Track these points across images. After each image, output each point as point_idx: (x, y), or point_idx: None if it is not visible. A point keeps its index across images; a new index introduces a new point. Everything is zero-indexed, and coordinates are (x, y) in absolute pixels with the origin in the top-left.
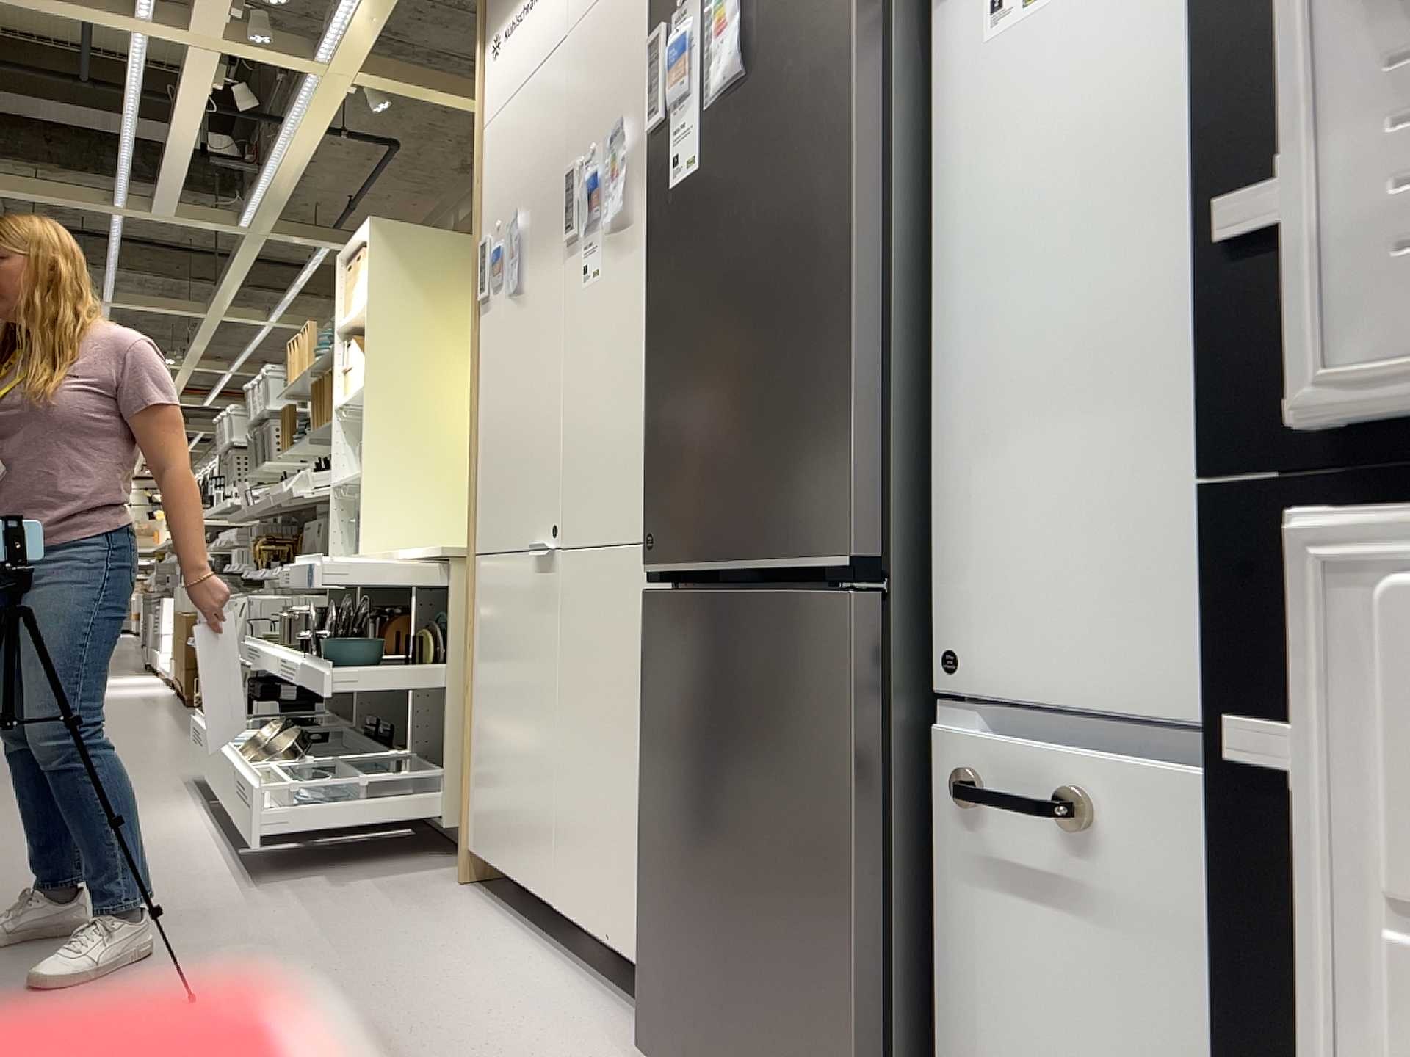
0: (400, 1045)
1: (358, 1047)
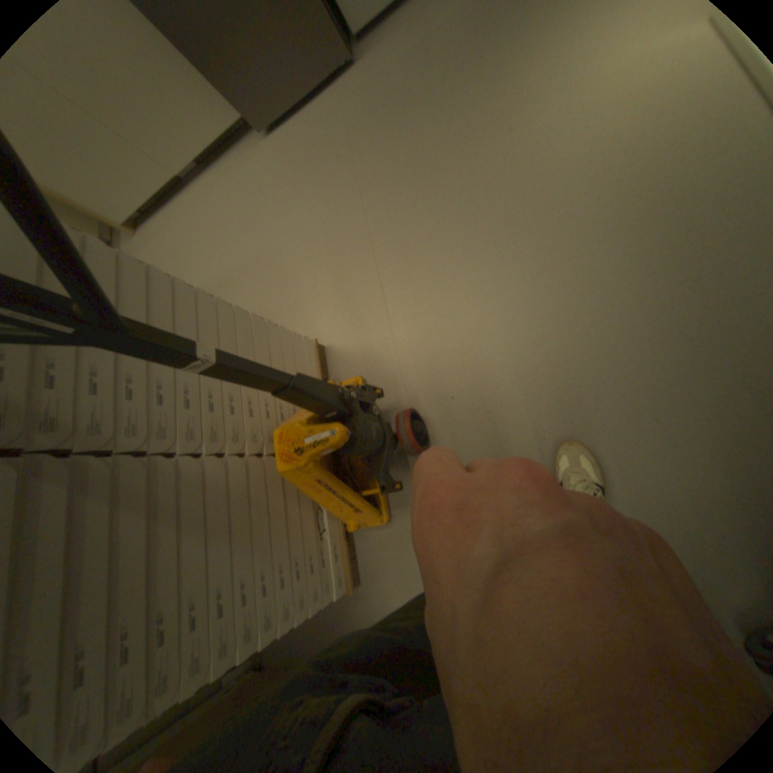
0: (228, 215)
1: (225, 227)
